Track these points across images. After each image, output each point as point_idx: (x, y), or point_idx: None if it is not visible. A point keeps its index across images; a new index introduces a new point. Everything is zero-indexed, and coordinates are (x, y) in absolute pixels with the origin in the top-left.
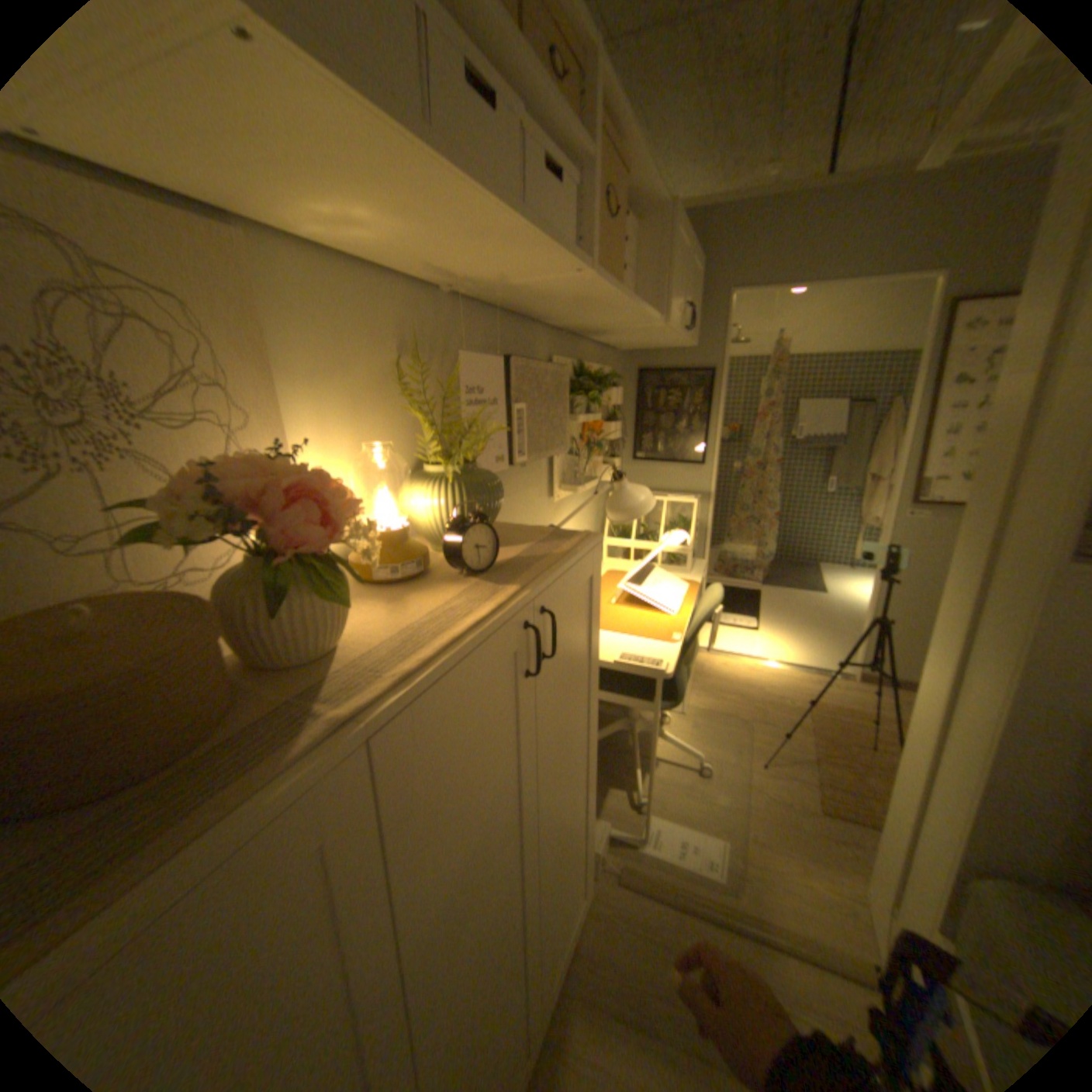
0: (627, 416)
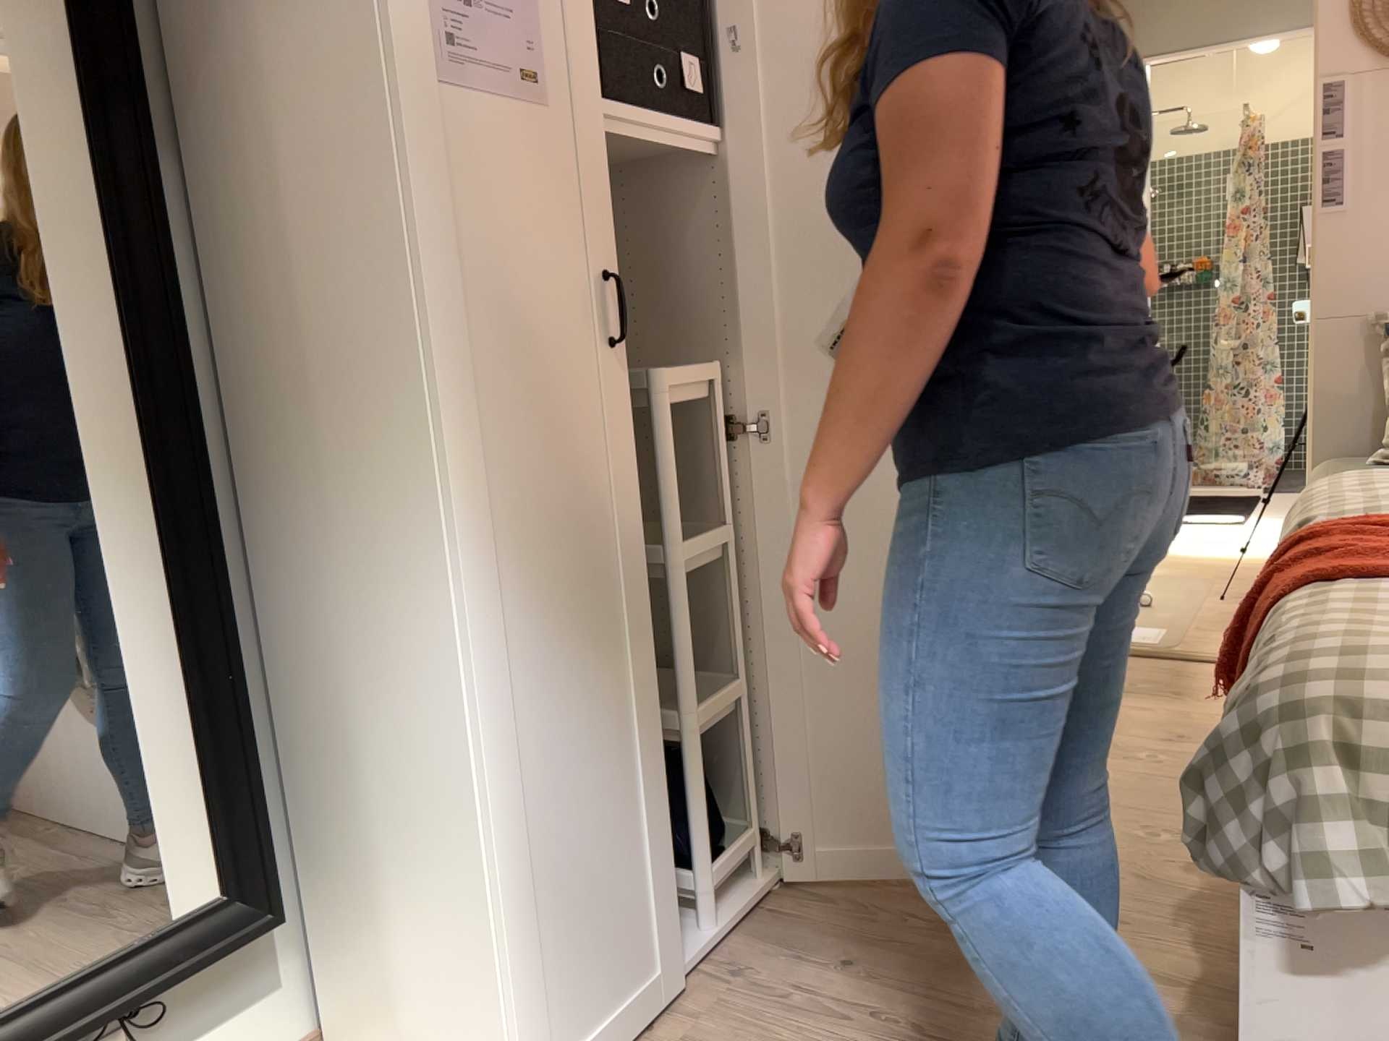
0: None
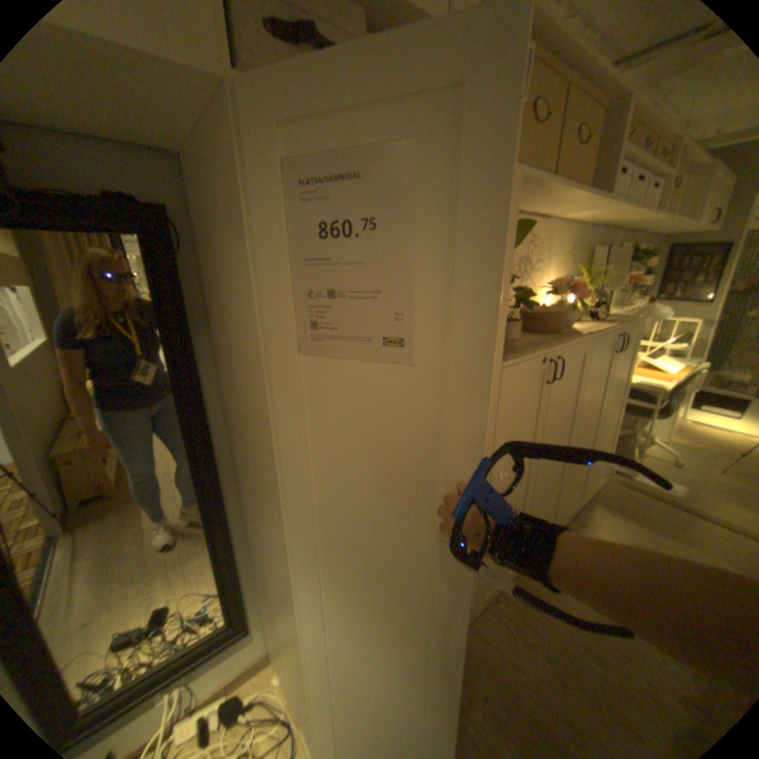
0: (658, 274)
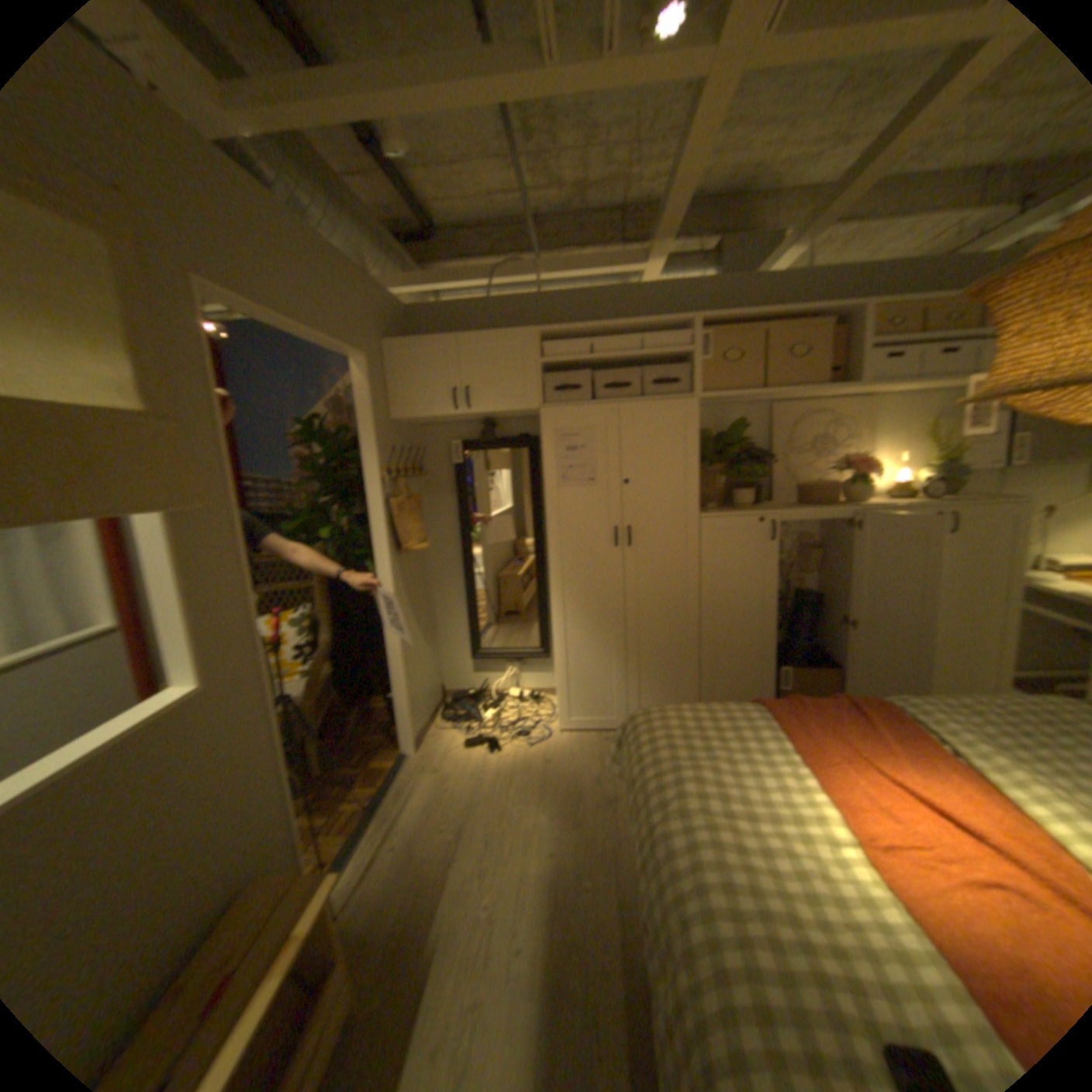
0: None
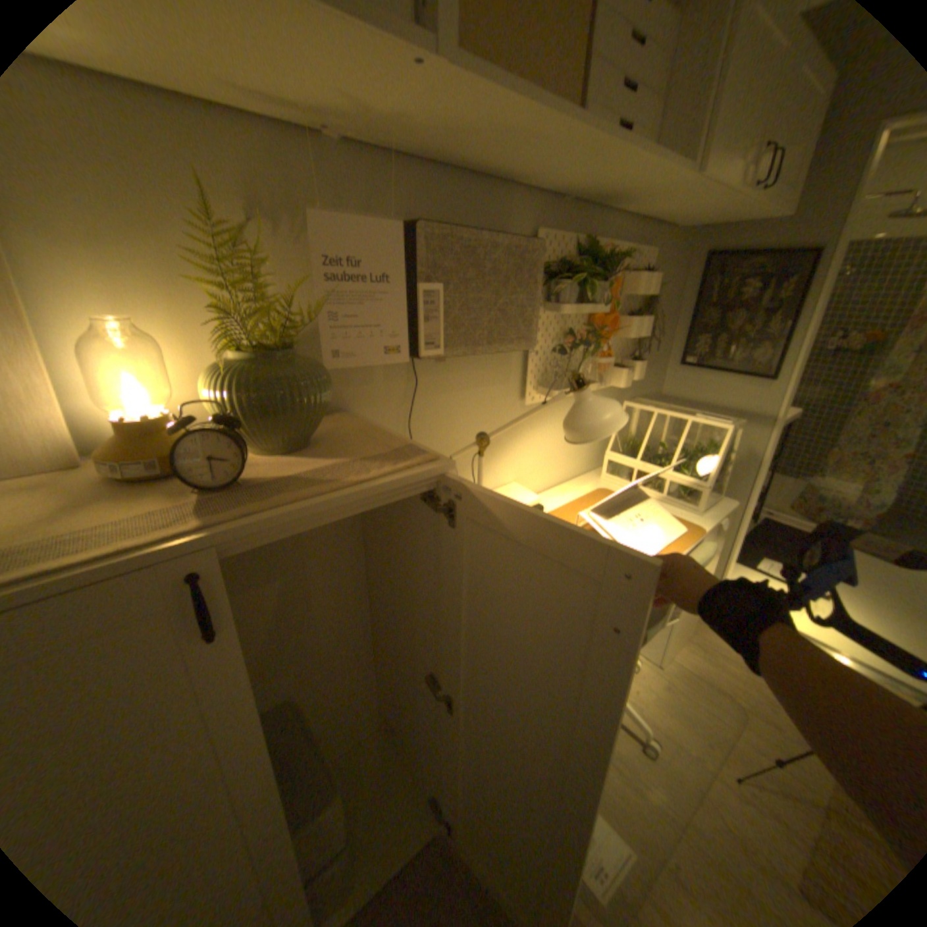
0: (684, 311)
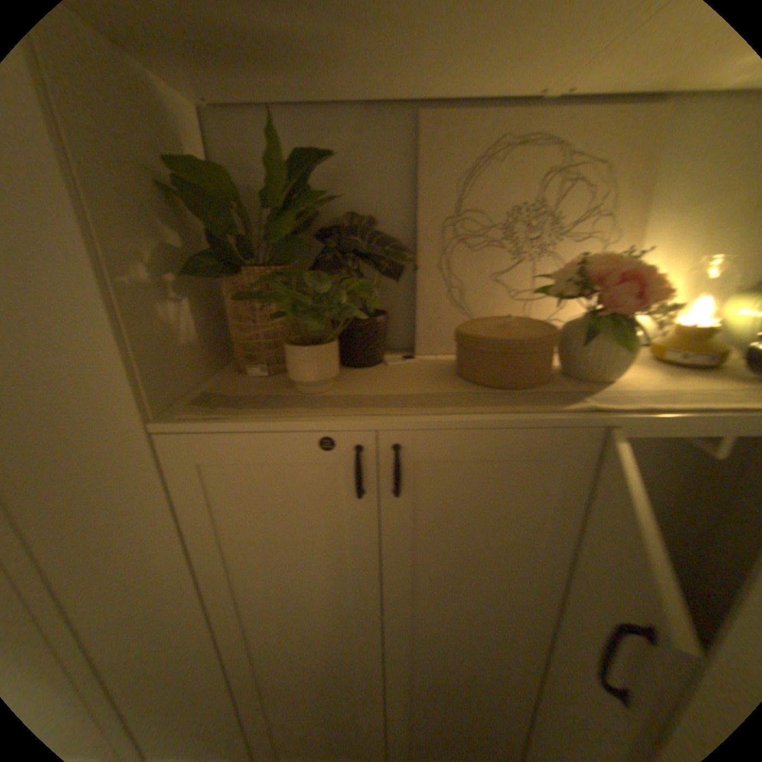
0: None
